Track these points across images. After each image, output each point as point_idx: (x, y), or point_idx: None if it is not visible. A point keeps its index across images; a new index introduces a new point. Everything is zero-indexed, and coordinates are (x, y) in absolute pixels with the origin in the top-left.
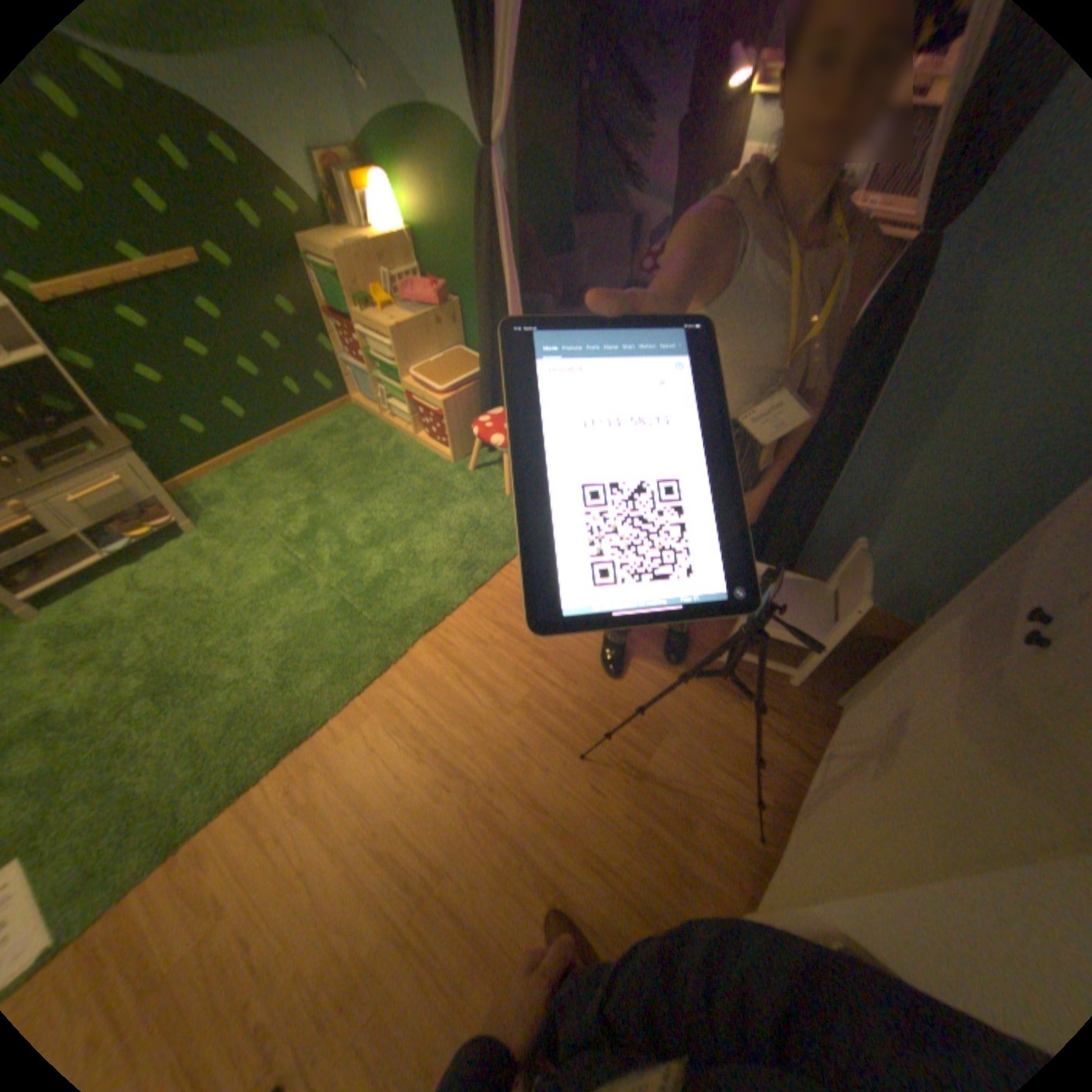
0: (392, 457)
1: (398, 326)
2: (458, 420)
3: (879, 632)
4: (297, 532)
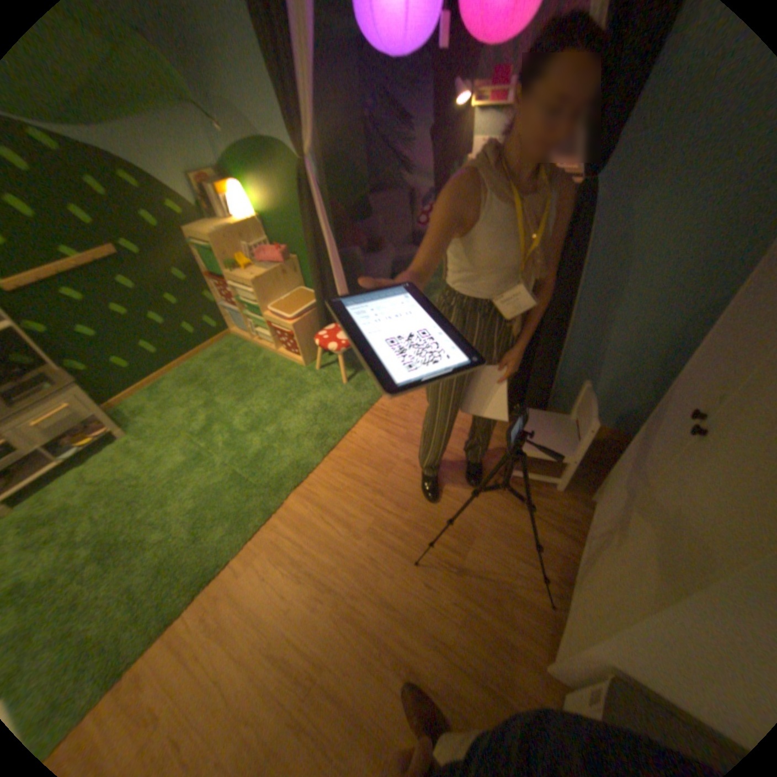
0: (261, 367)
1: (255, 278)
2: (304, 336)
3: (614, 445)
4: (197, 427)
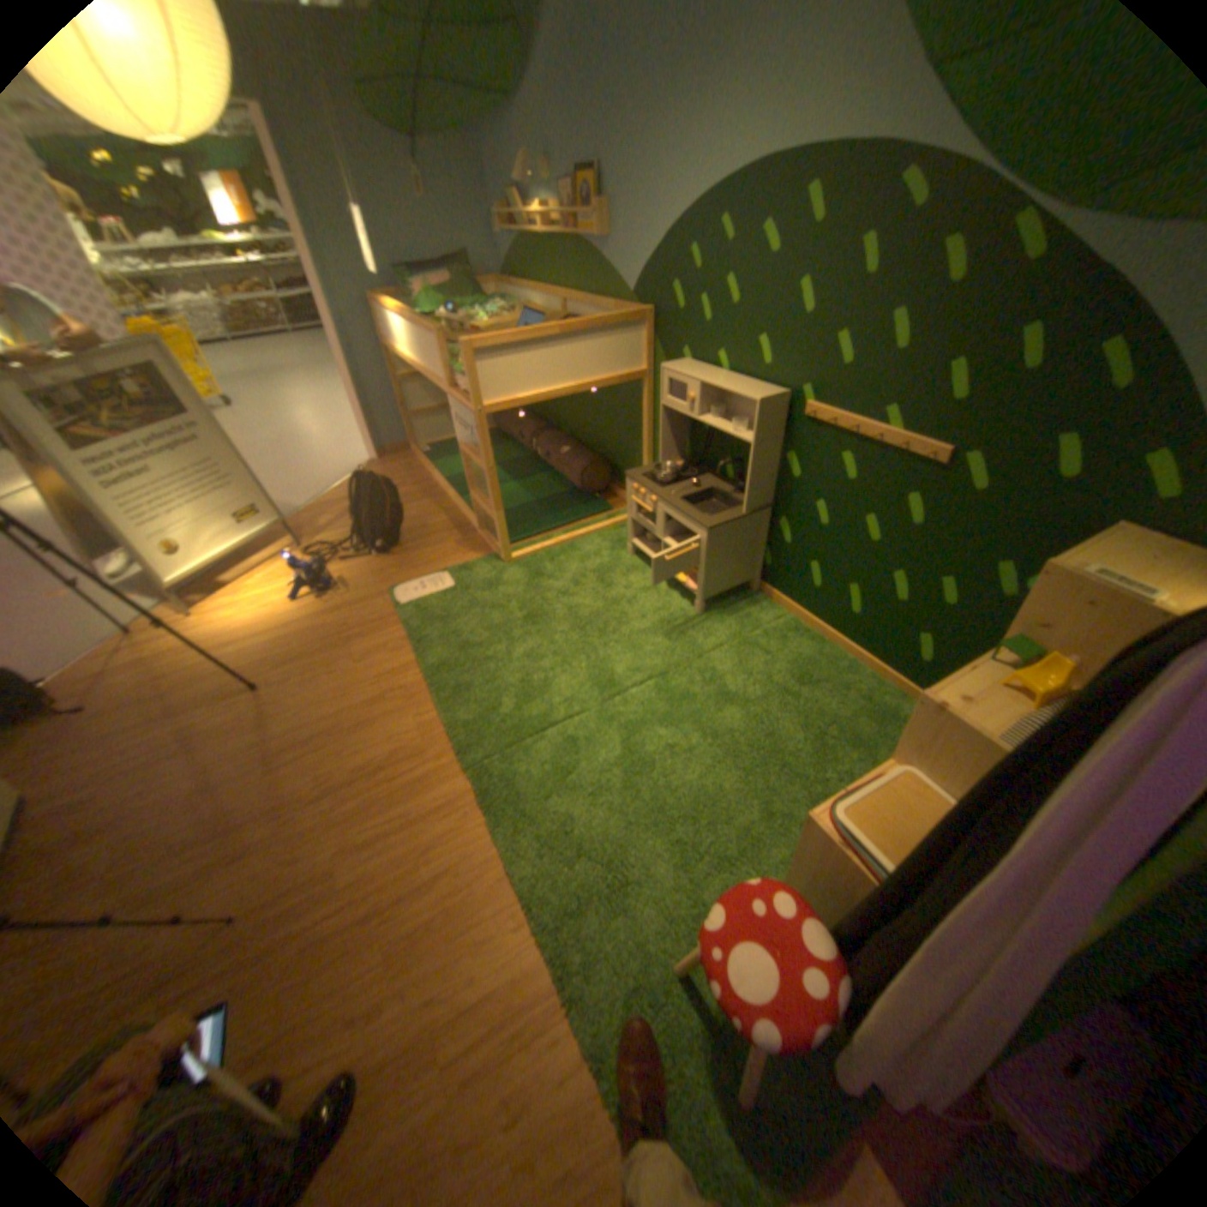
0: (817, 794)
1: (945, 710)
2: (820, 871)
3: None
4: (673, 687)
